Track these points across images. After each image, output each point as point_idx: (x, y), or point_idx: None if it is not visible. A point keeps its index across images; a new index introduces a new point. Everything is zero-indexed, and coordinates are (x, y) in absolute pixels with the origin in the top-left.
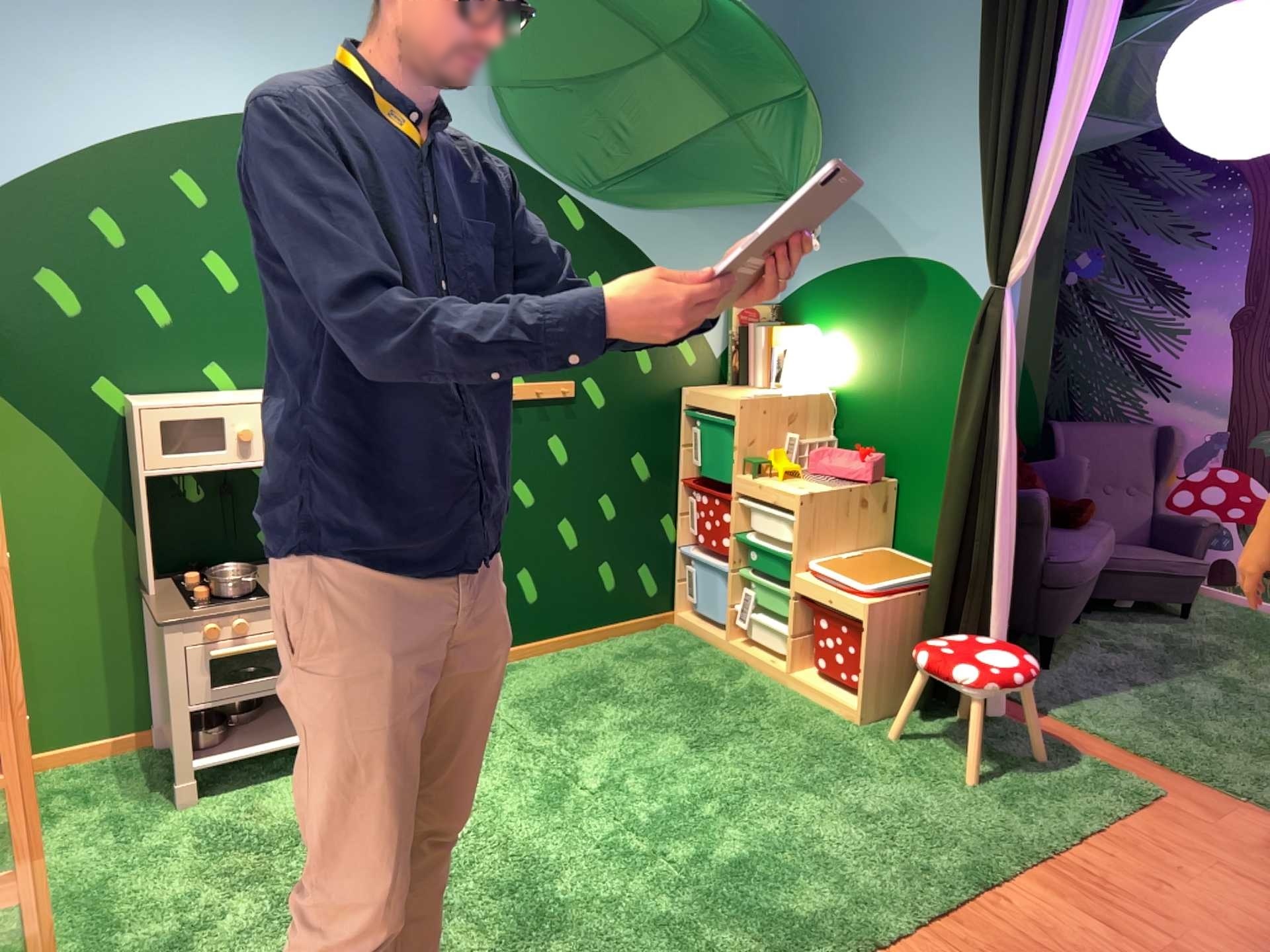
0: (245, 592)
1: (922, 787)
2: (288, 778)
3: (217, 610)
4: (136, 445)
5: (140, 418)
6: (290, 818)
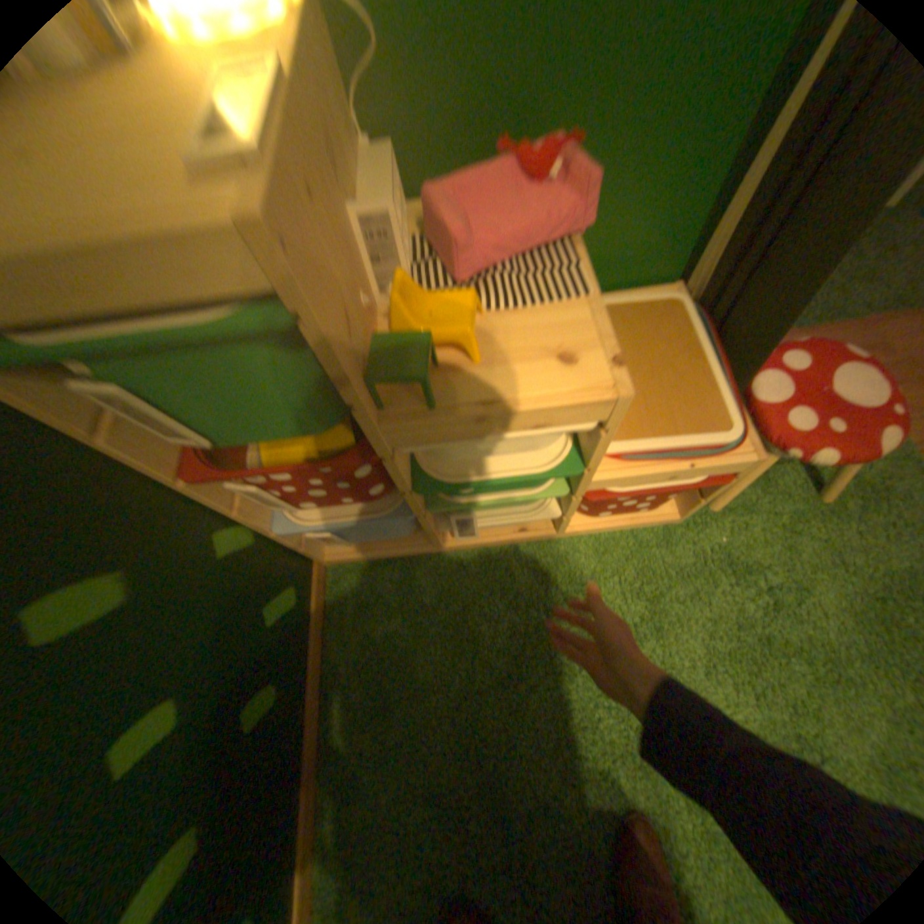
0: None
1: (827, 548)
2: None
3: None
4: None
5: None
6: None
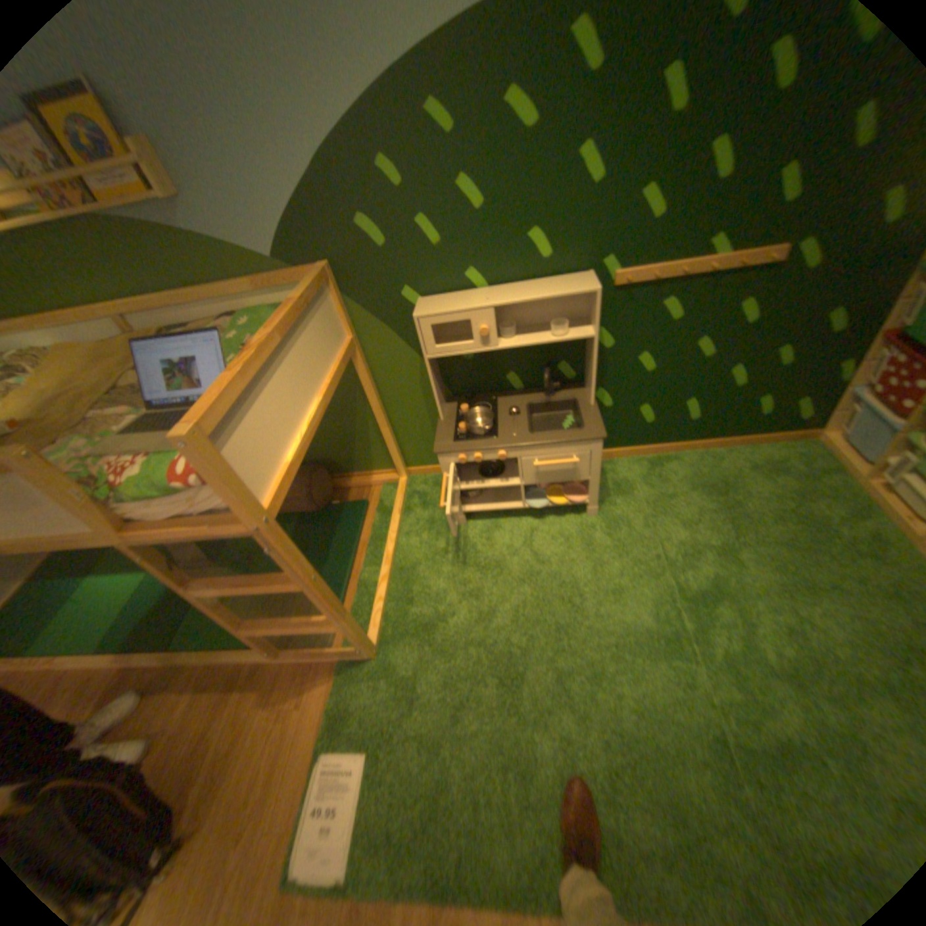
0: (483, 432)
1: None
2: (510, 519)
3: (465, 446)
4: (419, 341)
5: (418, 323)
6: (503, 552)
